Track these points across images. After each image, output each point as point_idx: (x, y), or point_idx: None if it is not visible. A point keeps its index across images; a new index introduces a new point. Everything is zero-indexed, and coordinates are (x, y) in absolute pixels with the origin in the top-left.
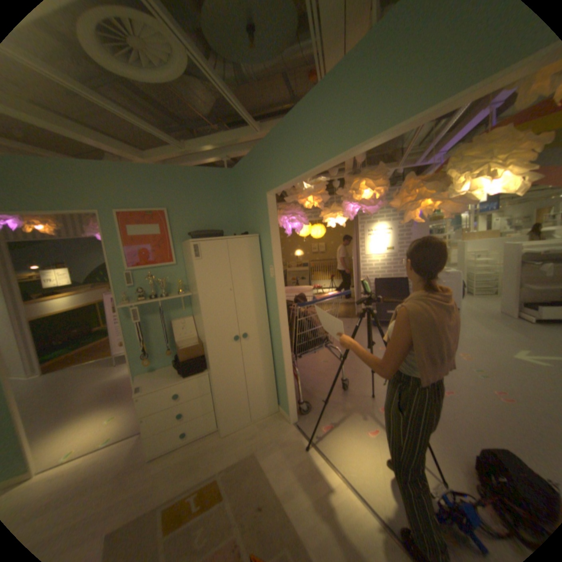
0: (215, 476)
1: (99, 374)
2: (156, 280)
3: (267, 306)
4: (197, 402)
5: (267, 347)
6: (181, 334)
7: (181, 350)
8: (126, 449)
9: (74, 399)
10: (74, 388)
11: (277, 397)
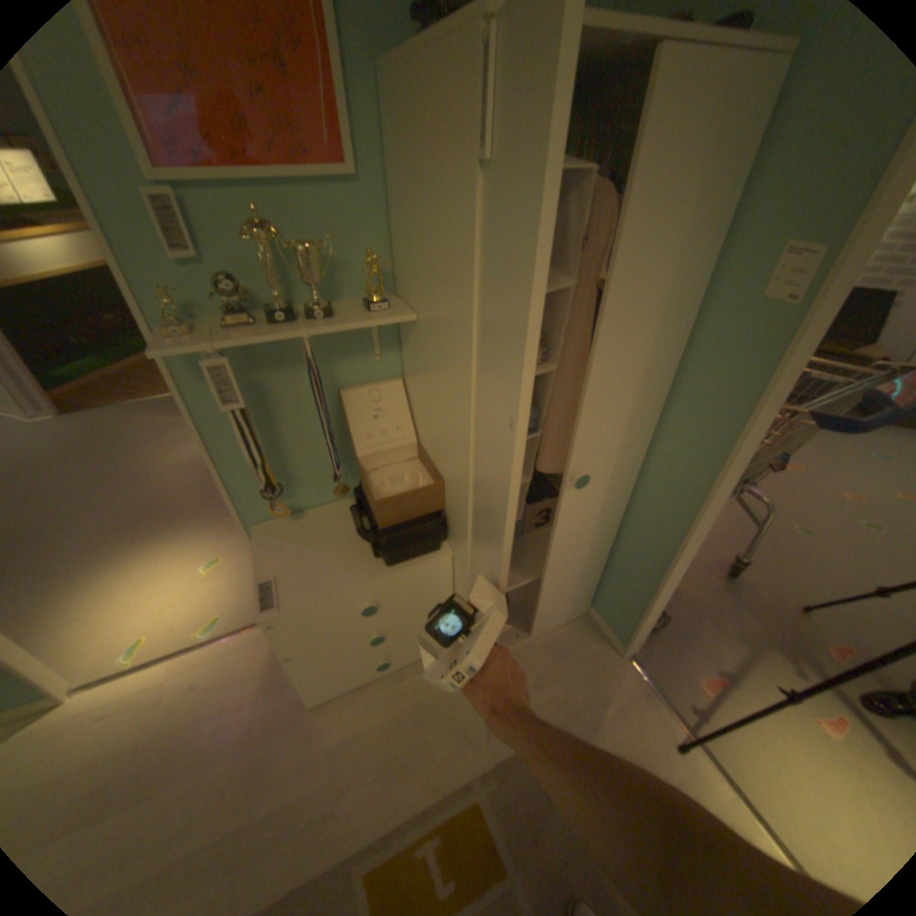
0: (473, 789)
1: (172, 433)
2: (281, 237)
3: (669, 390)
4: (419, 608)
5: (622, 502)
6: (372, 434)
7: (383, 502)
8: (256, 658)
9: (128, 490)
10: (124, 461)
11: (595, 591)
